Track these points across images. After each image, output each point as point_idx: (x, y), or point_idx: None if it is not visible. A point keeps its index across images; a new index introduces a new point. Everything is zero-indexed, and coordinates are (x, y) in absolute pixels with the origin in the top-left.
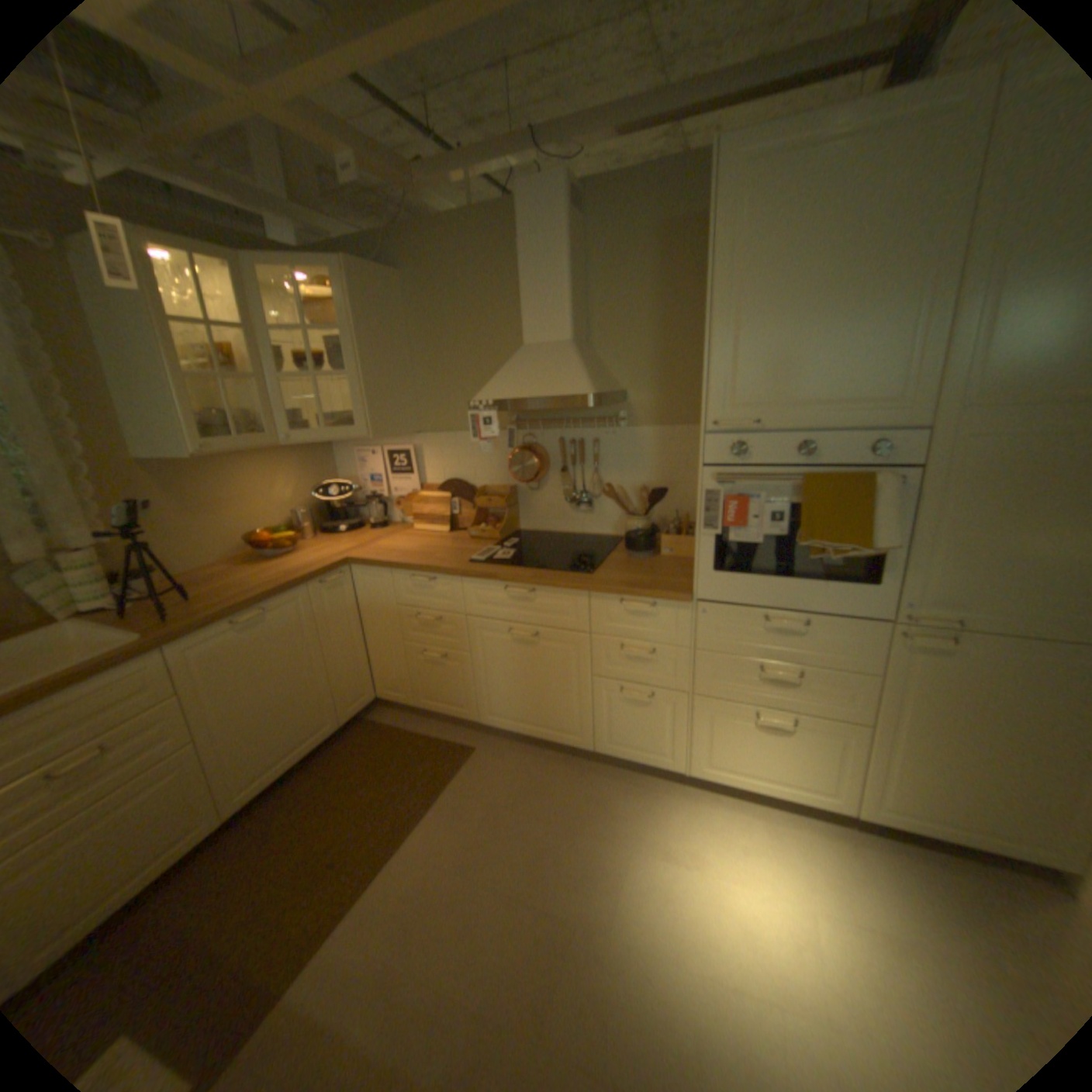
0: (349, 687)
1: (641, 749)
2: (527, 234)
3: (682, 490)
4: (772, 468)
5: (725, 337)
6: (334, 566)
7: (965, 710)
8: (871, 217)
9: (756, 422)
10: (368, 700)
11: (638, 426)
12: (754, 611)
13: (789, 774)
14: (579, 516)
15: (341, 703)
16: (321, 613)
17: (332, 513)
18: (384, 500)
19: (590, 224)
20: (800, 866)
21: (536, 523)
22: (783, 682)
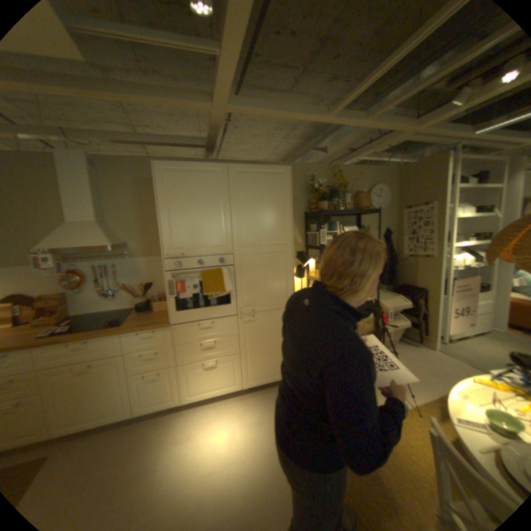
0: None
1: (155, 404)
2: (61, 173)
3: (158, 283)
4: (189, 270)
5: (164, 226)
6: None
7: (259, 338)
8: (203, 195)
9: (181, 255)
10: None
11: (133, 258)
12: (193, 324)
13: (217, 384)
14: (106, 303)
15: None
16: None
17: None
18: None
19: (97, 174)
20: (226, 418)
21: (78, 312)
22: (208, 348)
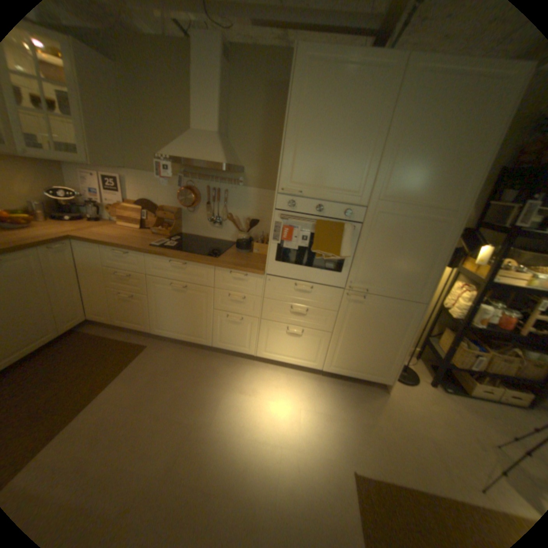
0: (65, 313)
1: (234, 344)
2: (196, 65)
3: (265, 223)
4: (303, 215)
5: (290, 148)
6: (57, 239)
7: (363, 325)
8: (355, 106)
9: (299, 192)
10: (79, 321)
11: (248, 187)
12: (290, 281)
13: (297, 353)
14: (214, 229)
15: (59, 322)
16: (46, 267)
17: (58, 208)
18: (97, 205)
19: (232, 71)
20: (296, 391)
21: (190, 230)
22: (299, 313)
